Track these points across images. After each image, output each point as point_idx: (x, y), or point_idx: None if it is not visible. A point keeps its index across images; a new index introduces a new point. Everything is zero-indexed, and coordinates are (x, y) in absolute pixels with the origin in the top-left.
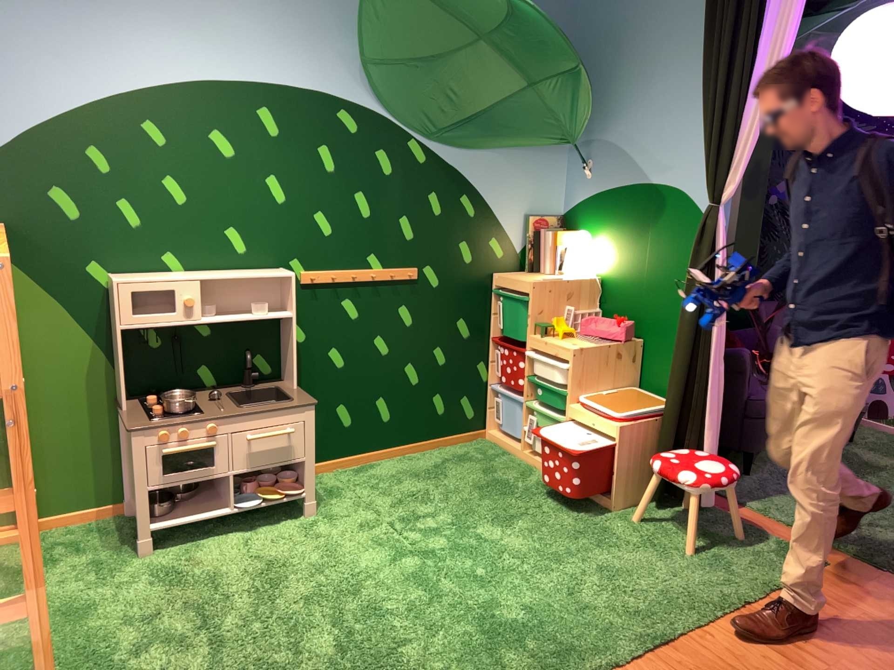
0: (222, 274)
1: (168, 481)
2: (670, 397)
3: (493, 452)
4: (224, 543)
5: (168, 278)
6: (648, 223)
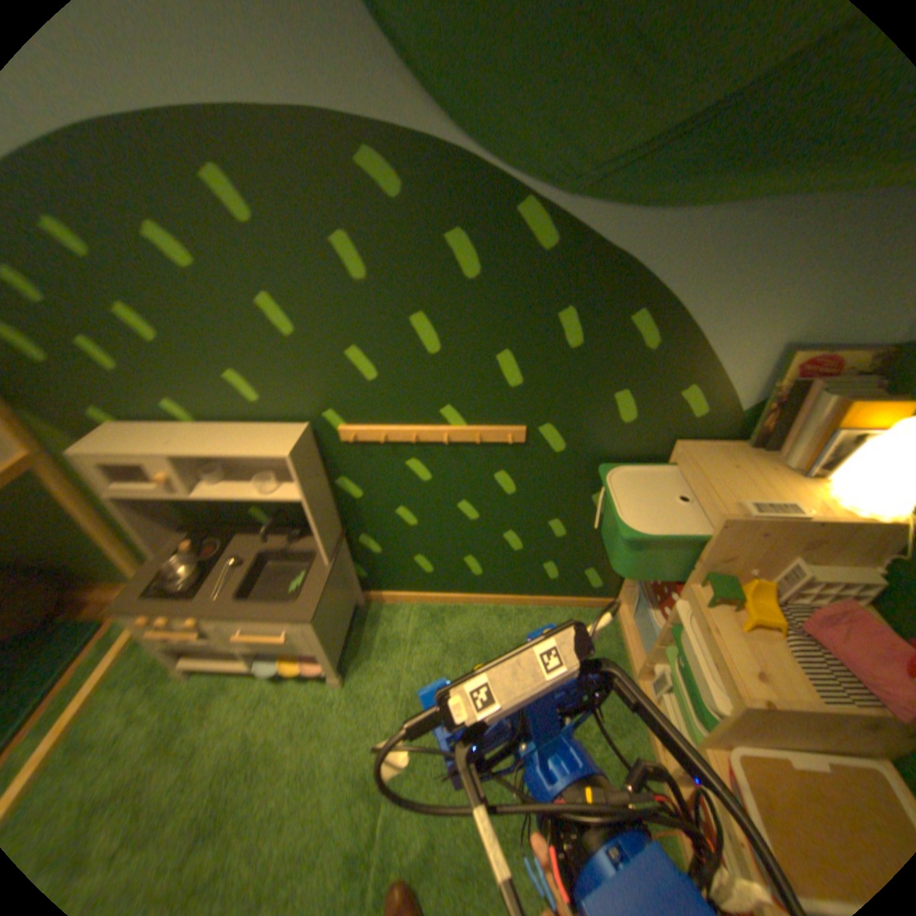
0: (220, 429)
1: (168, 646)
2: None
3: (608, 653)
4: (236, 699)
5: (138, 441)
6: None
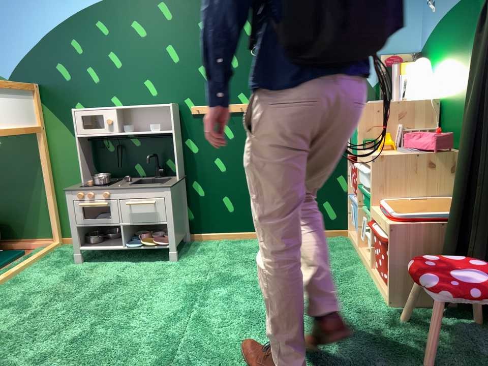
0: (136, 106)
1: (82, 224)
2: (457, 202)
3: (341, 247)
4: (111, 268)
5: (100, 108)
6: (473, 29)
